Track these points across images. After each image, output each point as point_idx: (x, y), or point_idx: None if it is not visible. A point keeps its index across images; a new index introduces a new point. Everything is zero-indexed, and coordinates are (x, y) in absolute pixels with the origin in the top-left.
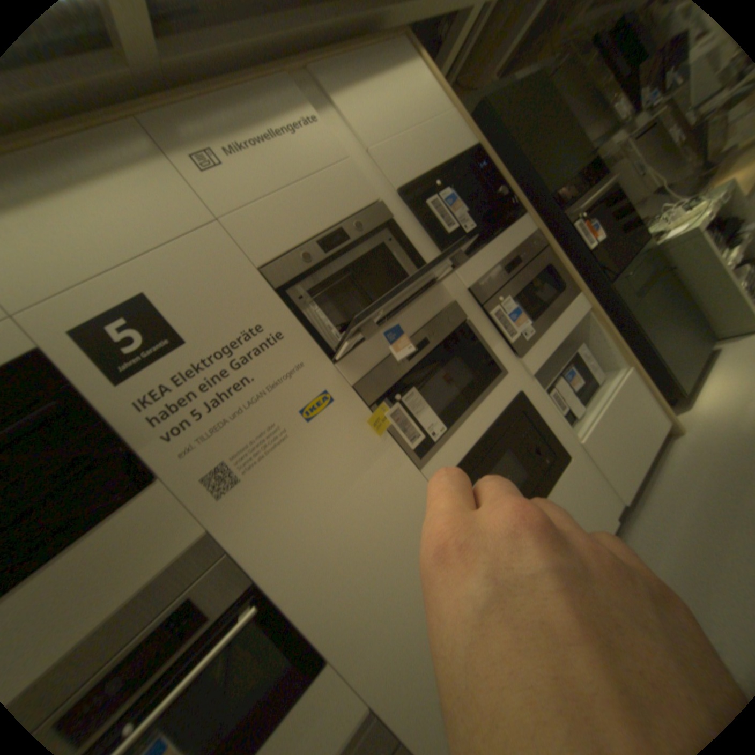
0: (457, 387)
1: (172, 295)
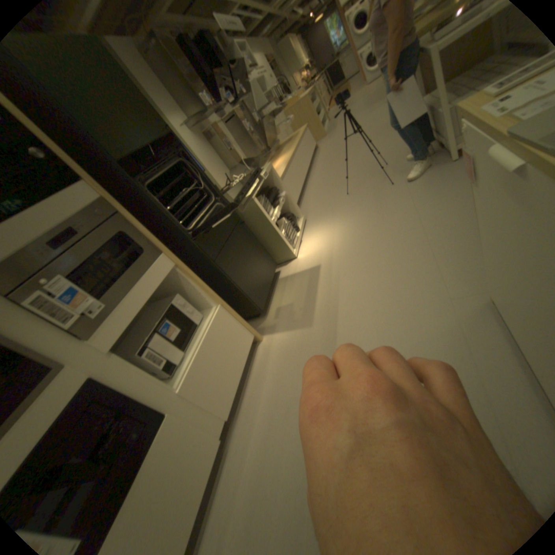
0: None
1: None
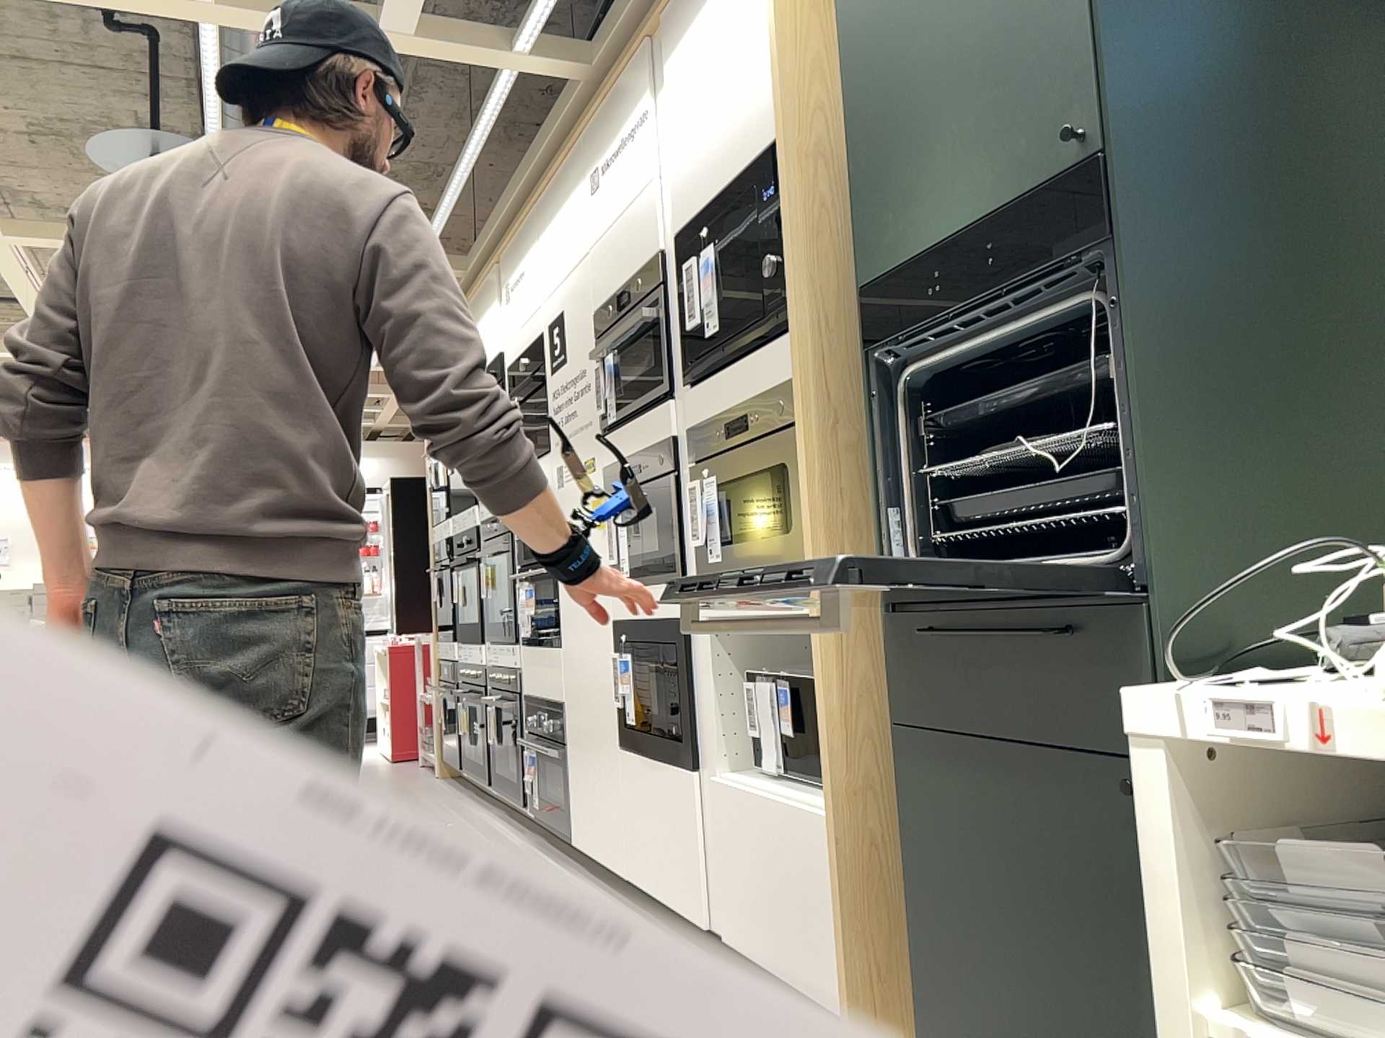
0: (651, 544)
1: (568, 315)
